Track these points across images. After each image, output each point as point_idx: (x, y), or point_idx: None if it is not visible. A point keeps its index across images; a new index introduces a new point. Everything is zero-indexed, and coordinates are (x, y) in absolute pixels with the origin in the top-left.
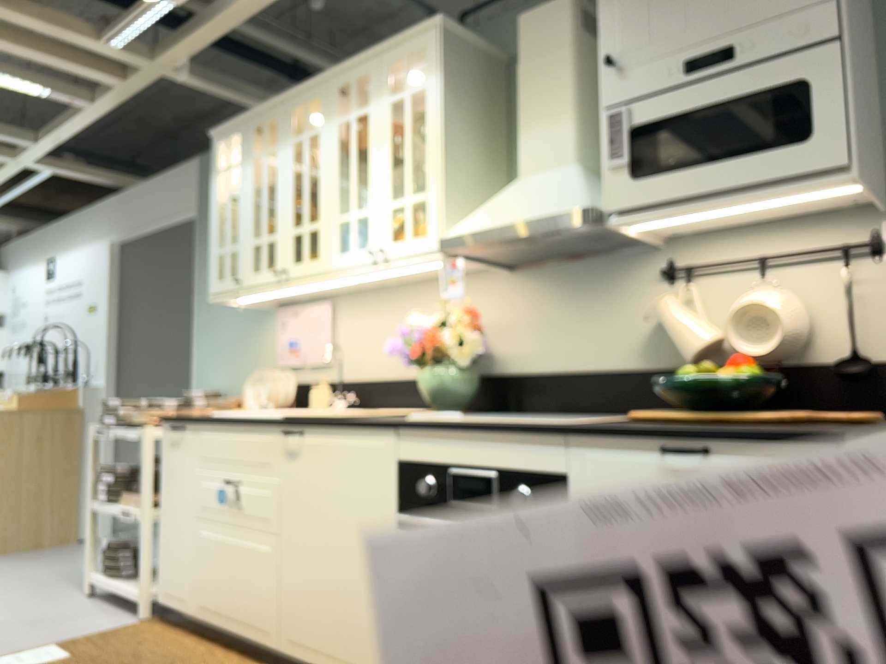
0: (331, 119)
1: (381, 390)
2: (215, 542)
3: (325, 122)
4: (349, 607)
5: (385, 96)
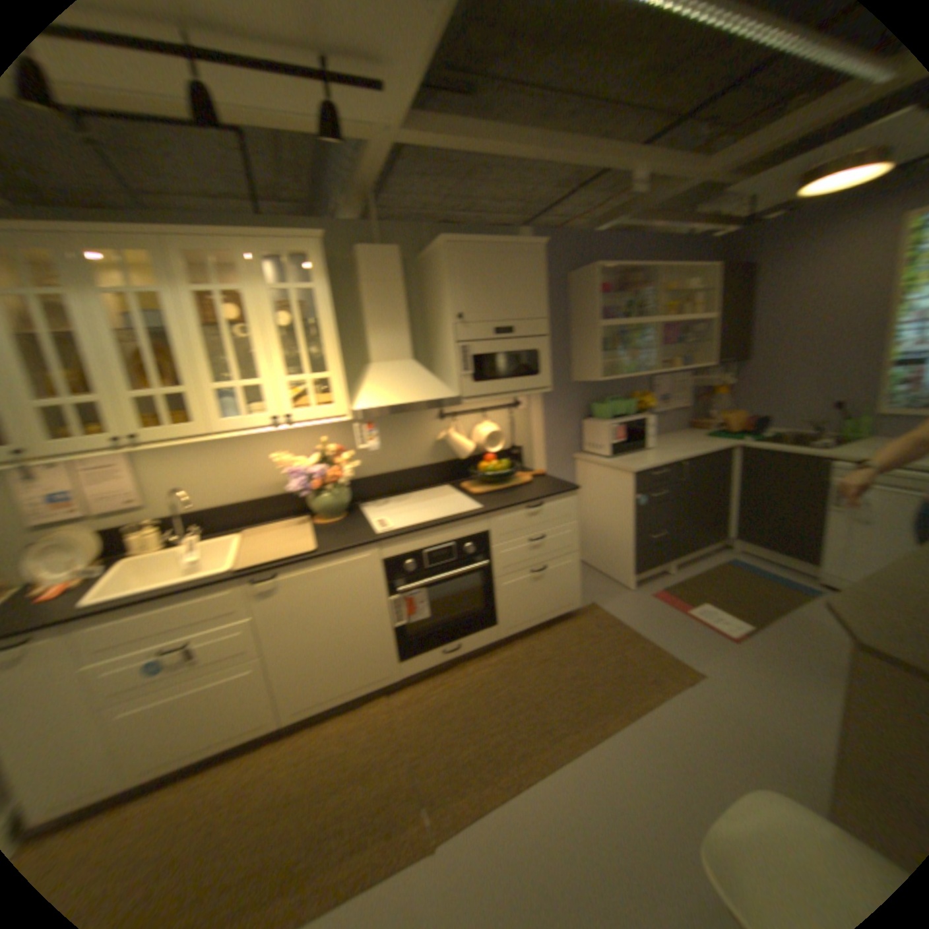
0: (171, 282)
1: (220, 516)
2: (149, 713)
3: (161, 282)
4: (352, 660)
5: (258, 281)
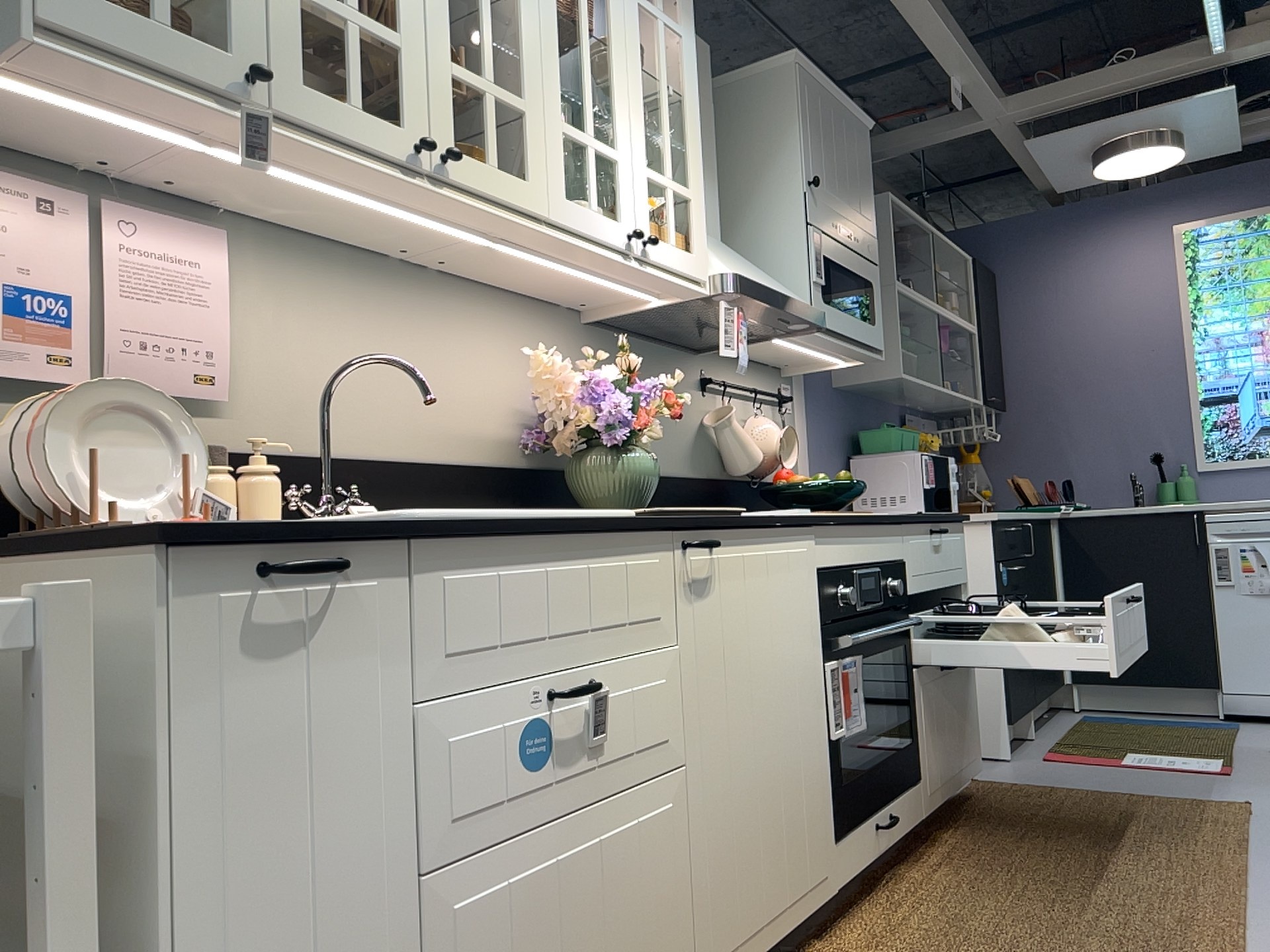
0: None
1: (385, 483)
2: (519, 892)
3: None
4: (791, 809)
5: None
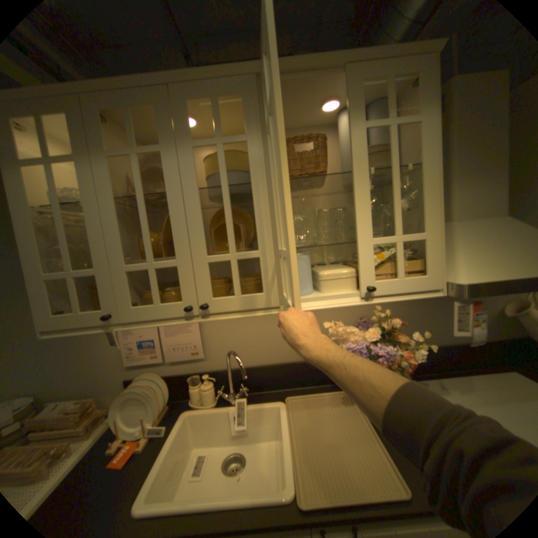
0: (266, 127)
1: (269, 374)
2: None
3: (256, 128)
4: None
5: (359, 116)
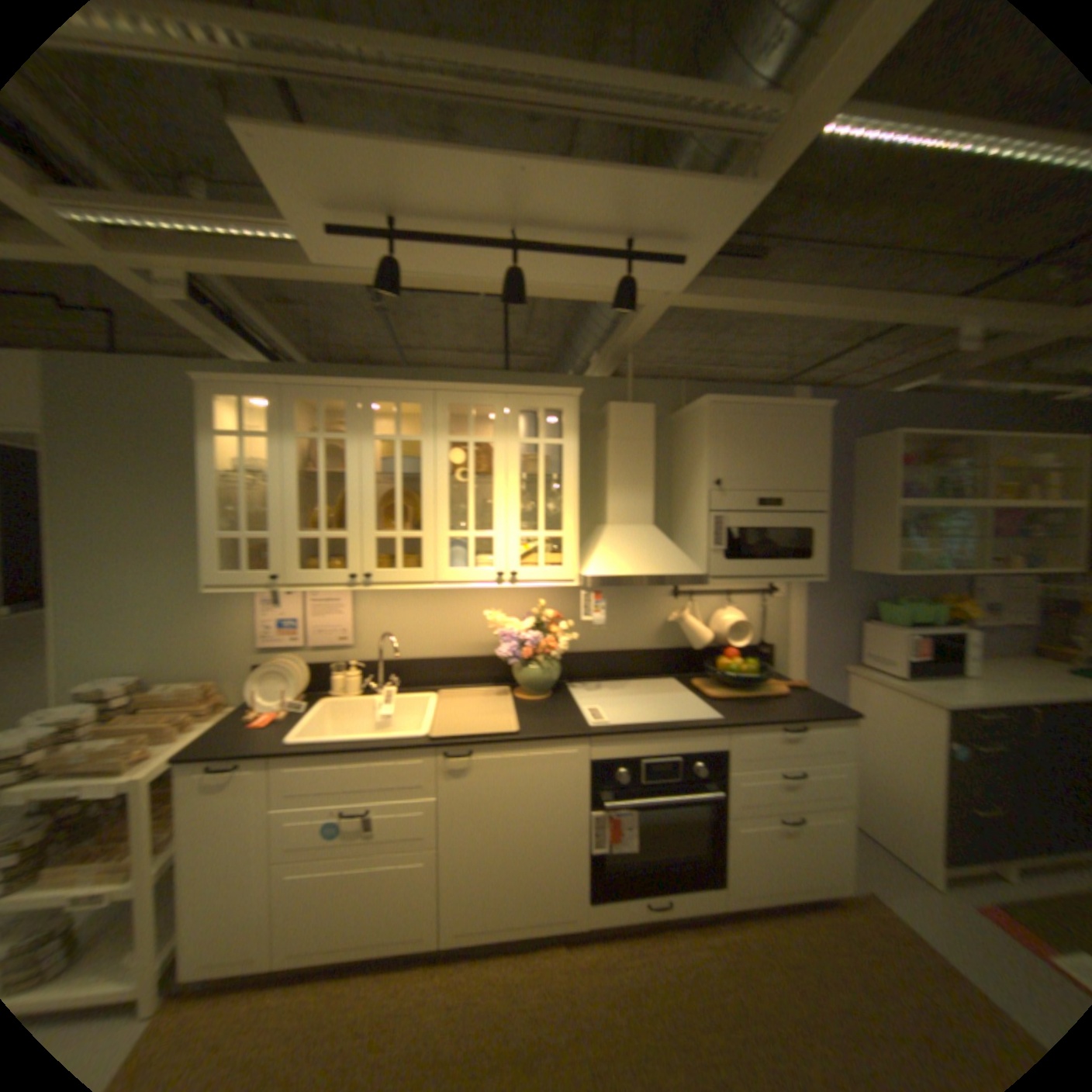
0: (437, 432)
1: (423, 668)
2: (318, 881)
3: (428, 432)
4: (536, 883)
5: (513, 434)
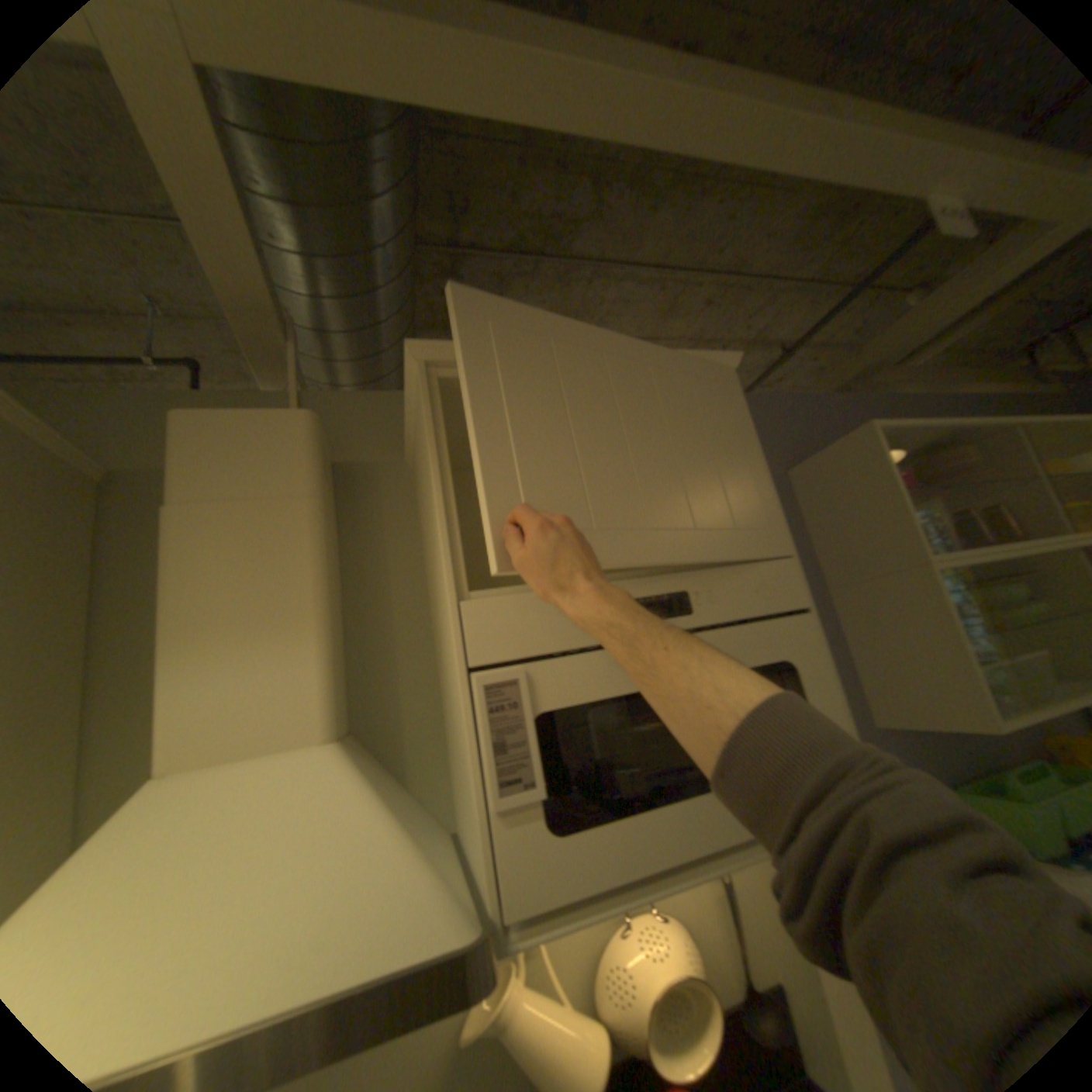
0: None
1: None
2: None
3: None
4: None
5: None
